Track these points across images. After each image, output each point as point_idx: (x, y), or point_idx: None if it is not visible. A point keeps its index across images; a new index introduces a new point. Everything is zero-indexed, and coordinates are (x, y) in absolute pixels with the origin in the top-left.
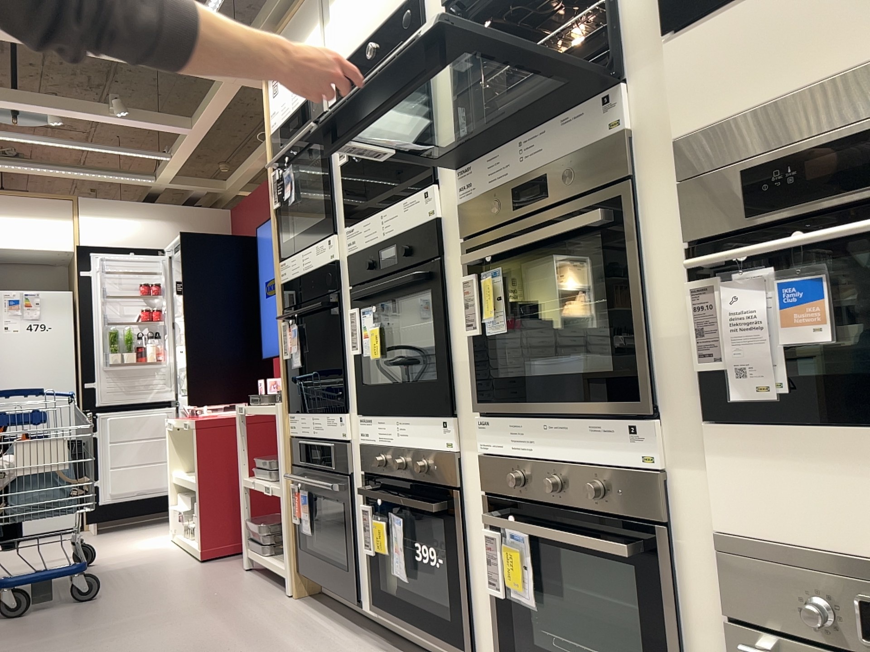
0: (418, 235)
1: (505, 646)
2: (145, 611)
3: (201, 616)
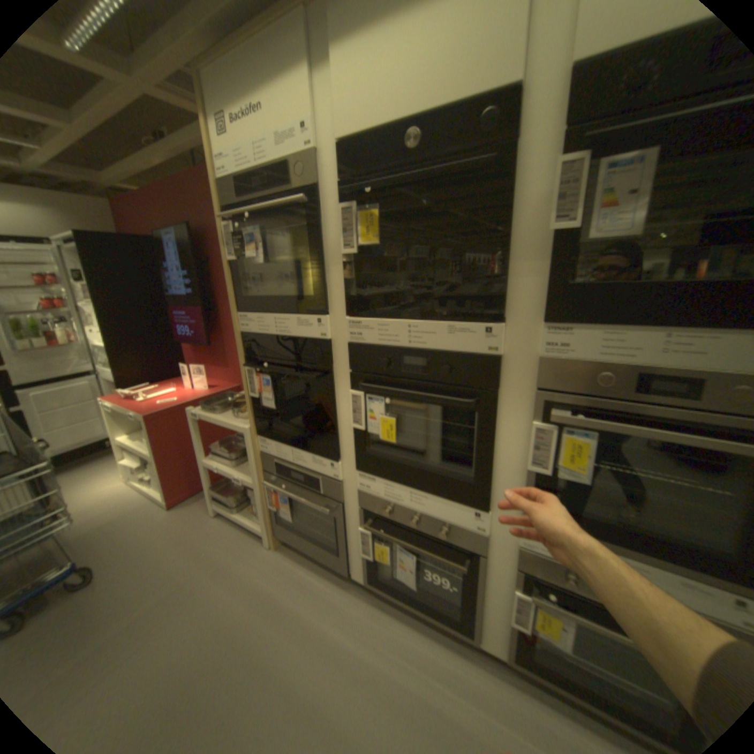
0: (469, 364)
1: (519, 651)
2: (151, 594)
3: (208, 592)
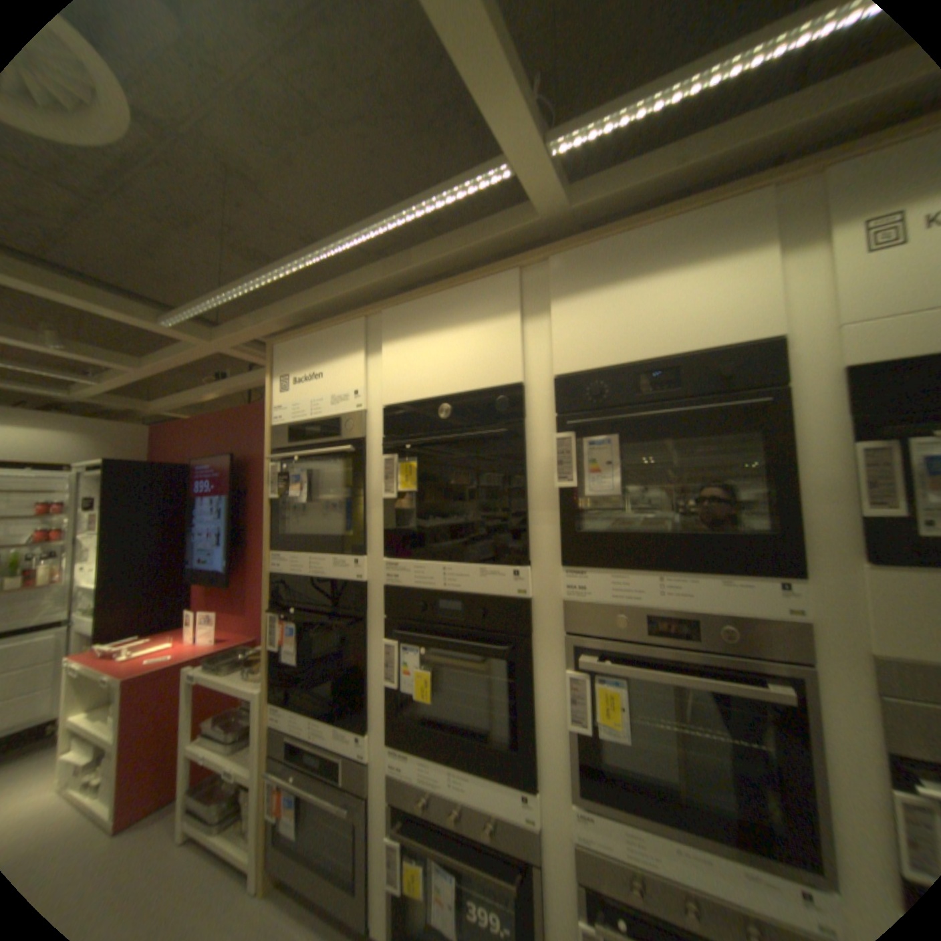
0: (502, 609)
1: None
2: None
3: None
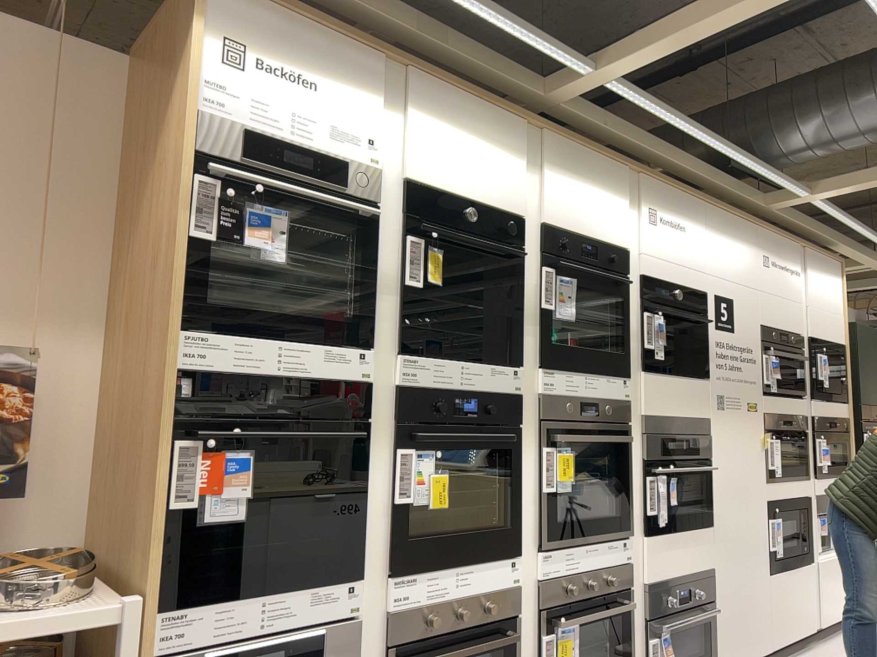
0: (504, 400)
1: None
2: None
3: None
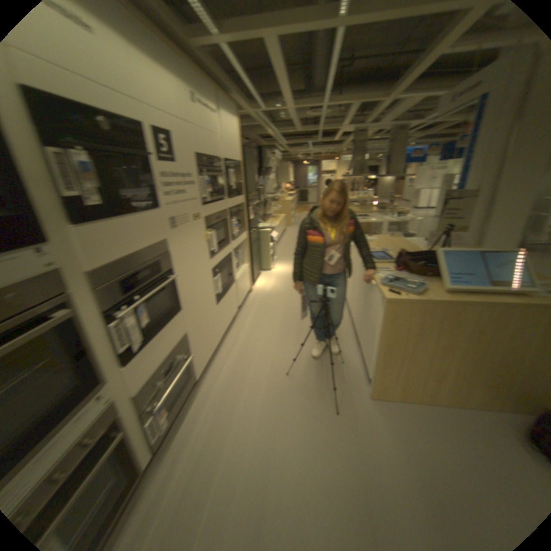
0: None
1: None
2: None
3: None
